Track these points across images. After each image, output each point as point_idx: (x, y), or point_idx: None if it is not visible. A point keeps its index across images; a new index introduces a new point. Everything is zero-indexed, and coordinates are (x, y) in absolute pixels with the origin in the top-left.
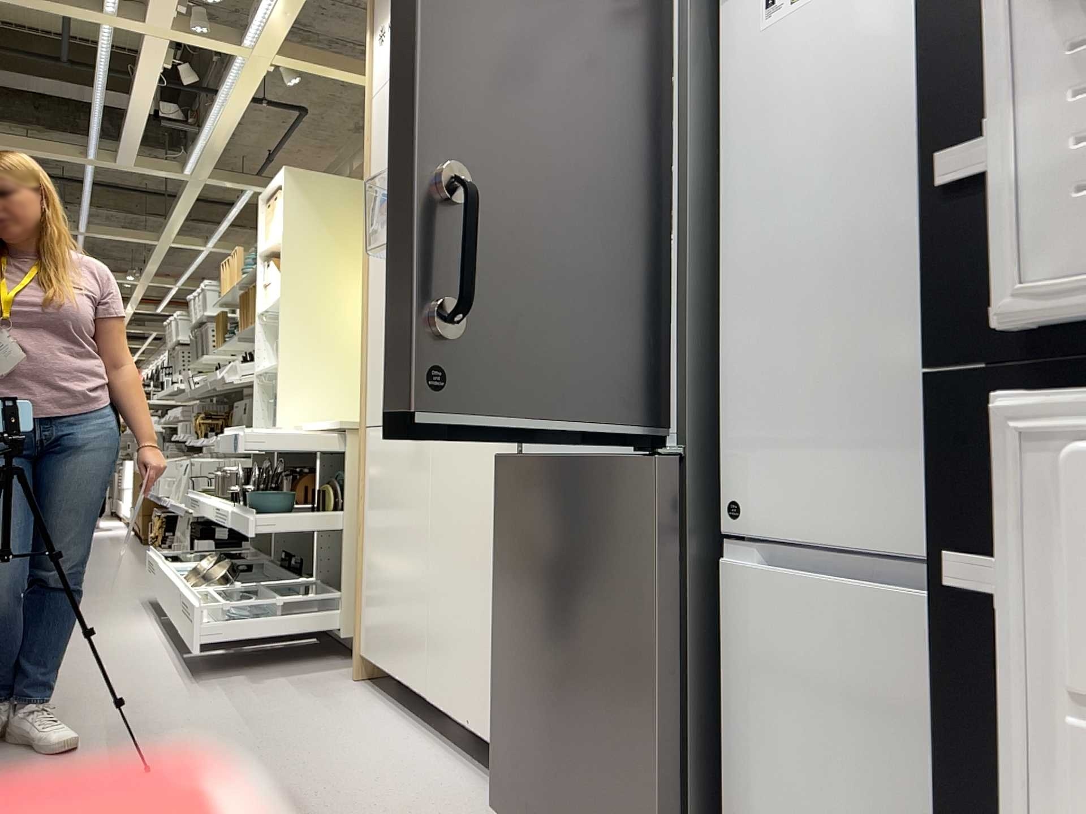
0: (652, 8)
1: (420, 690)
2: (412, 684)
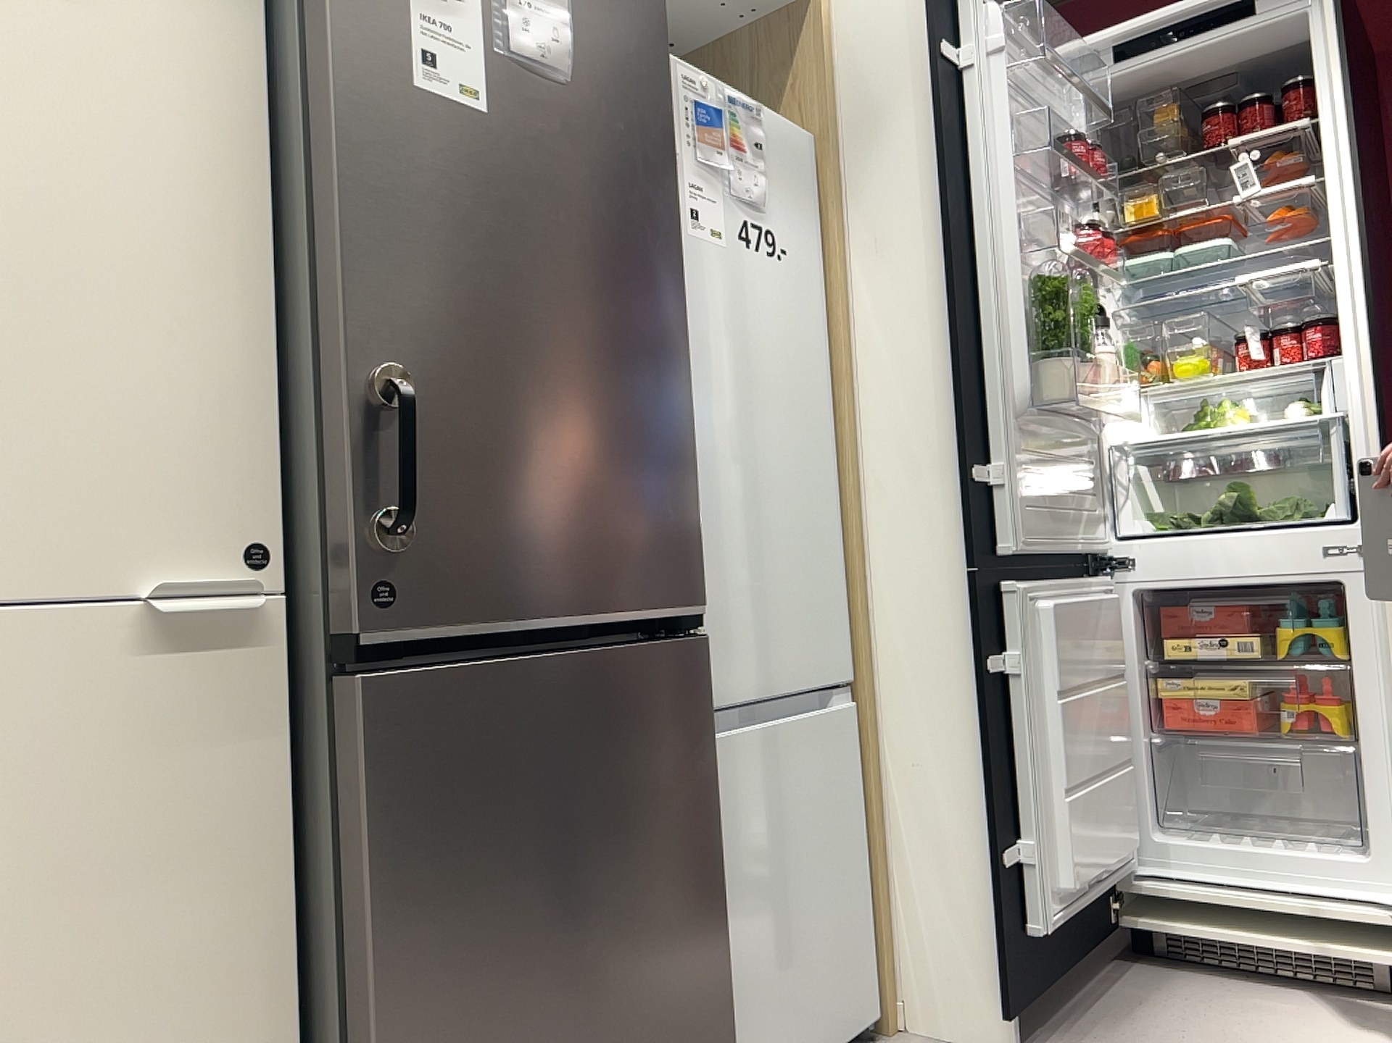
0: (668, 140)
1: None
2: None
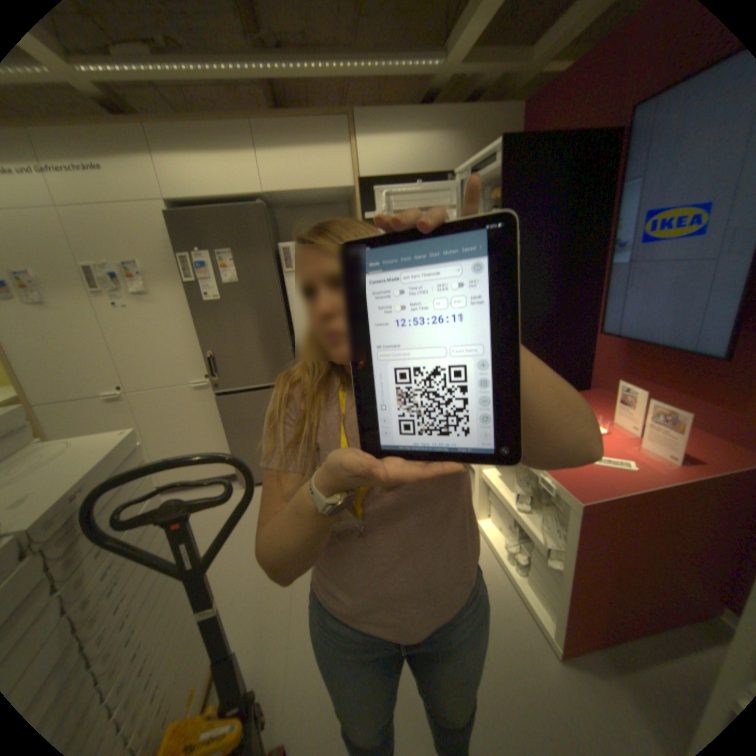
0: (274, 280)
1: None
2: None
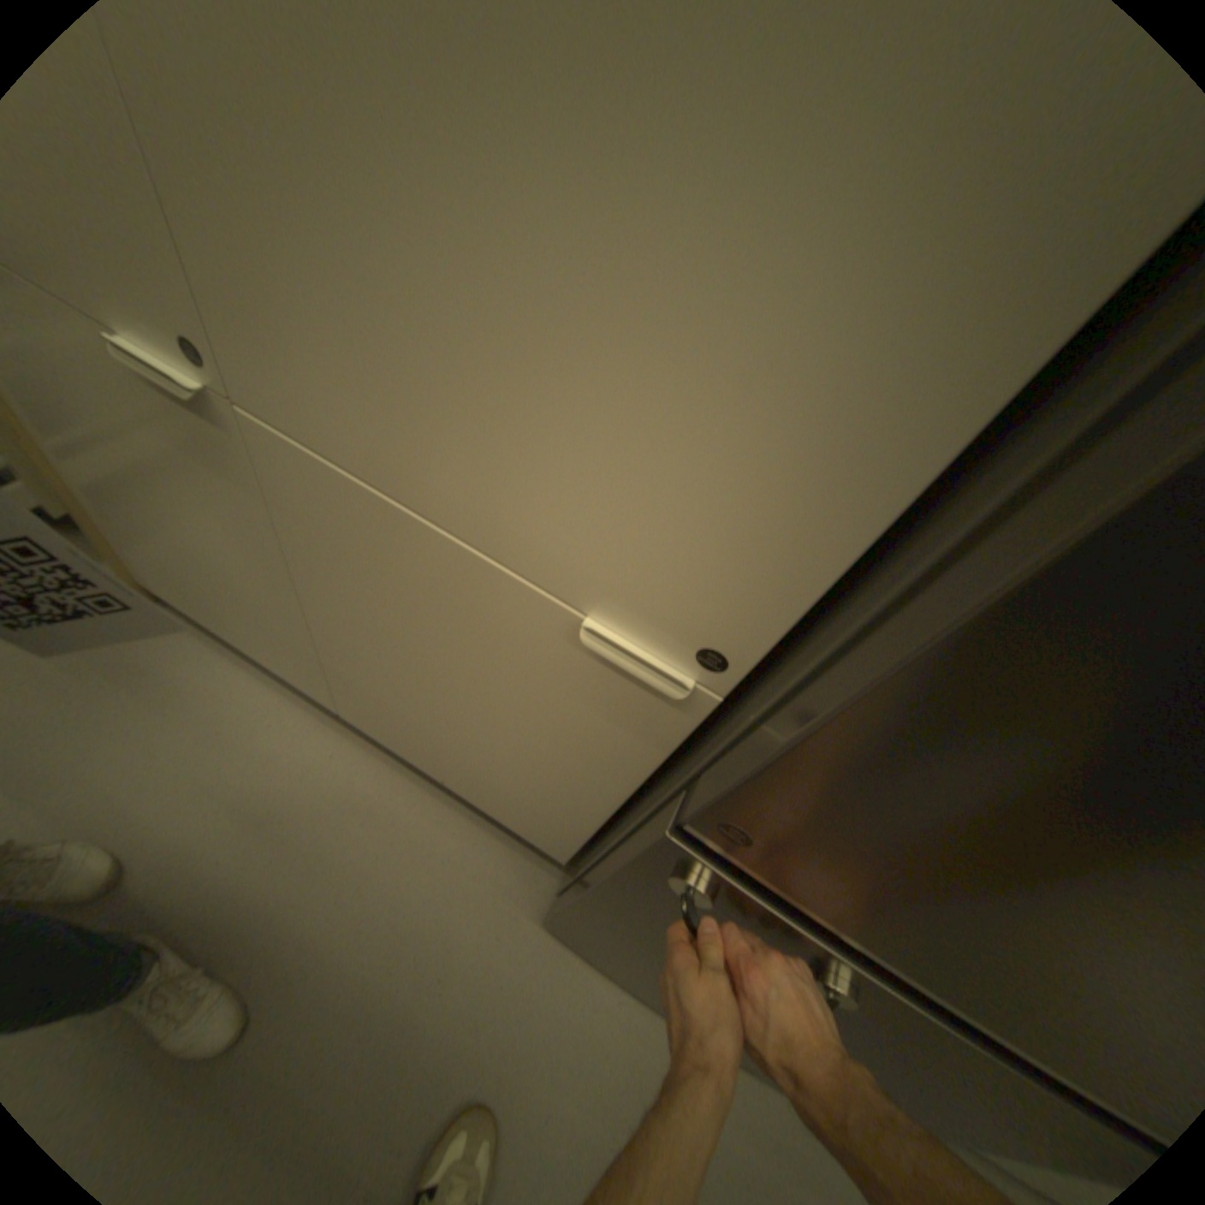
0: None
1: (320, 700)
2: (298, 685)
